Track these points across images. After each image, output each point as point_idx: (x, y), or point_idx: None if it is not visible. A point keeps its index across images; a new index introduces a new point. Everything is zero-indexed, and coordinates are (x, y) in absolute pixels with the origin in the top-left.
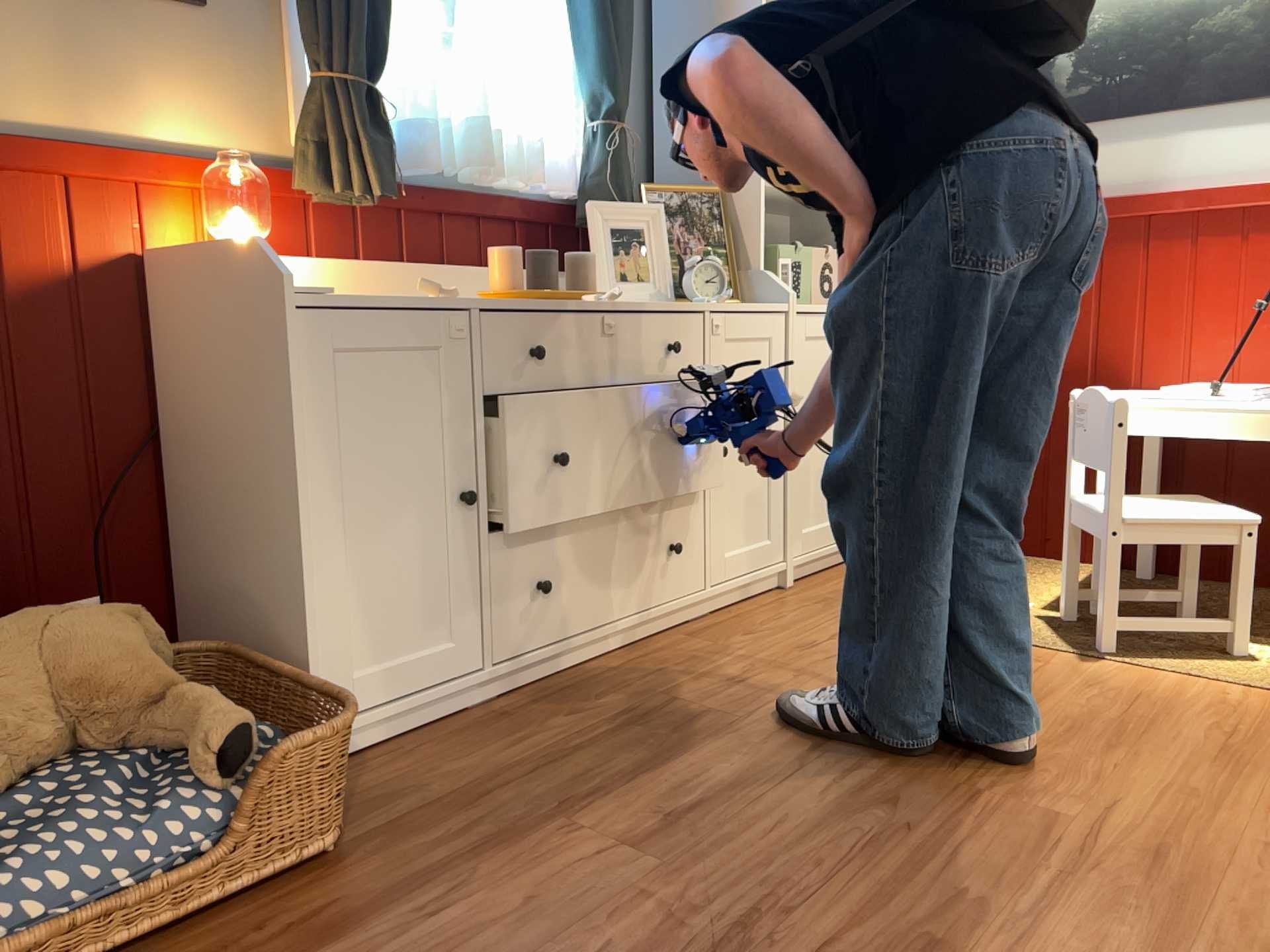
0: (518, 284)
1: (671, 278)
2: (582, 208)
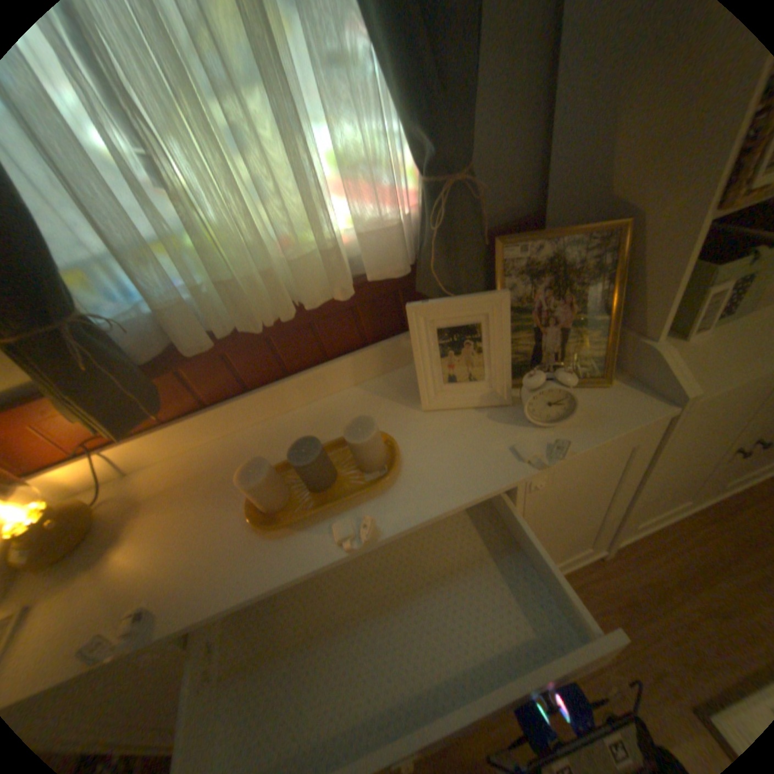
0: (274, 499)
1: (510, 380)
2: (421, 279)
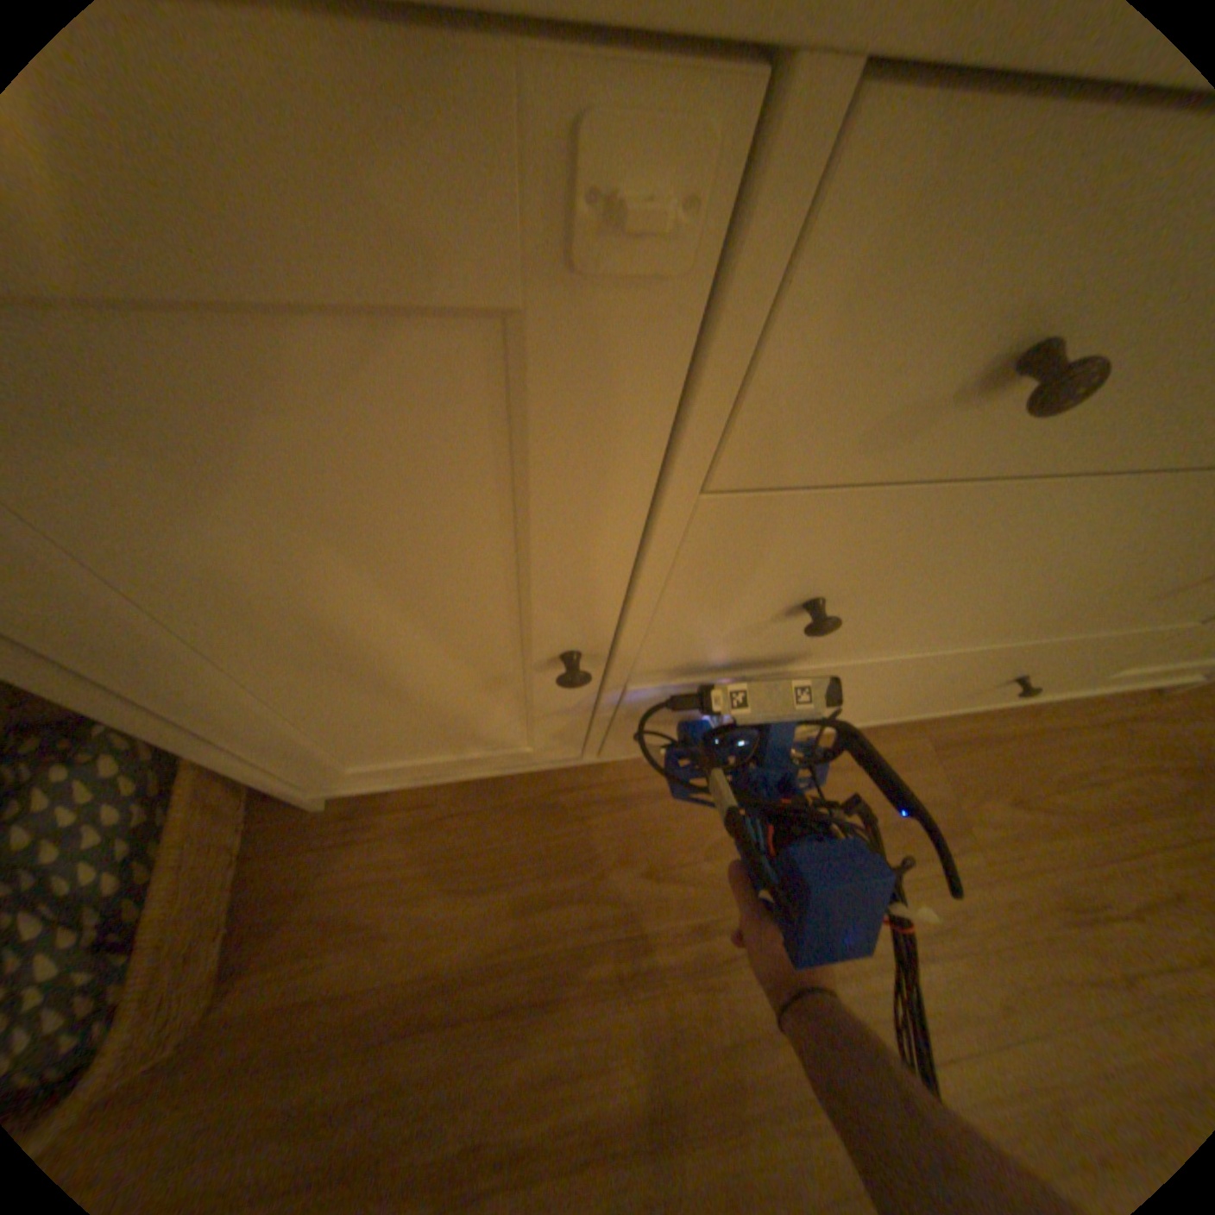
0: None
1: None
2: None
